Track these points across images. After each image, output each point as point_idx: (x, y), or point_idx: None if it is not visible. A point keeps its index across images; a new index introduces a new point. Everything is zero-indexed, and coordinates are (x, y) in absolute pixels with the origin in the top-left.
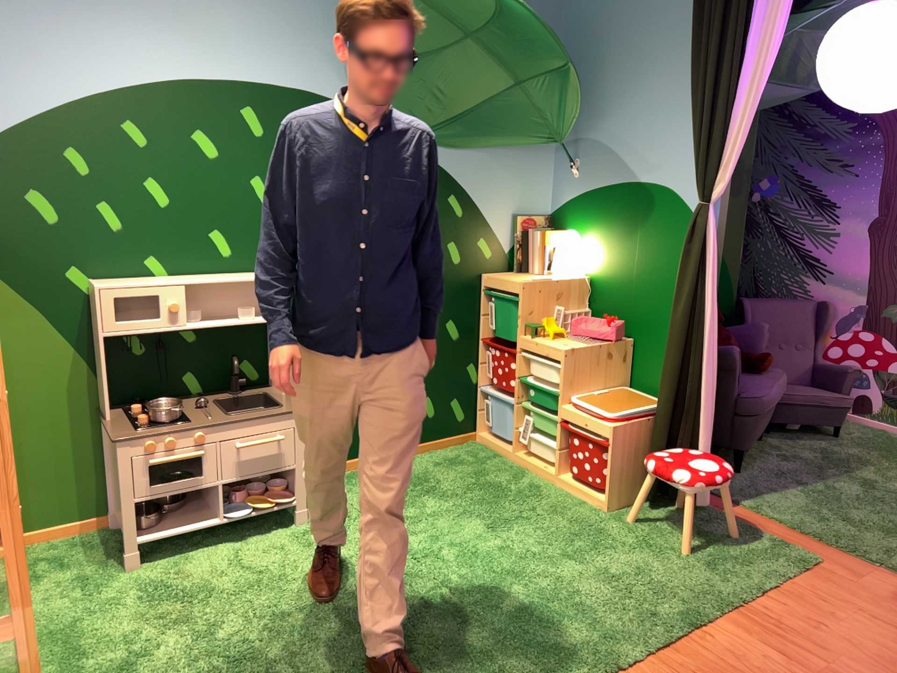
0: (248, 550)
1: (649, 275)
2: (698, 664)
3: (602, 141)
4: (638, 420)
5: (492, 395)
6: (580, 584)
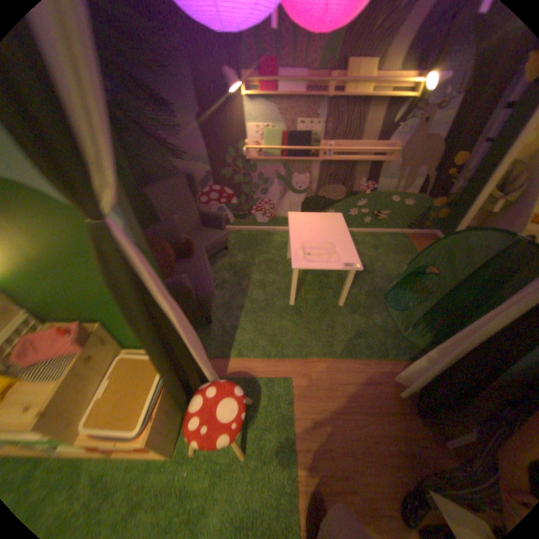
0: None
1: (75, 276)
2: None
3: None
4: (157, 405)
5: None
6: None
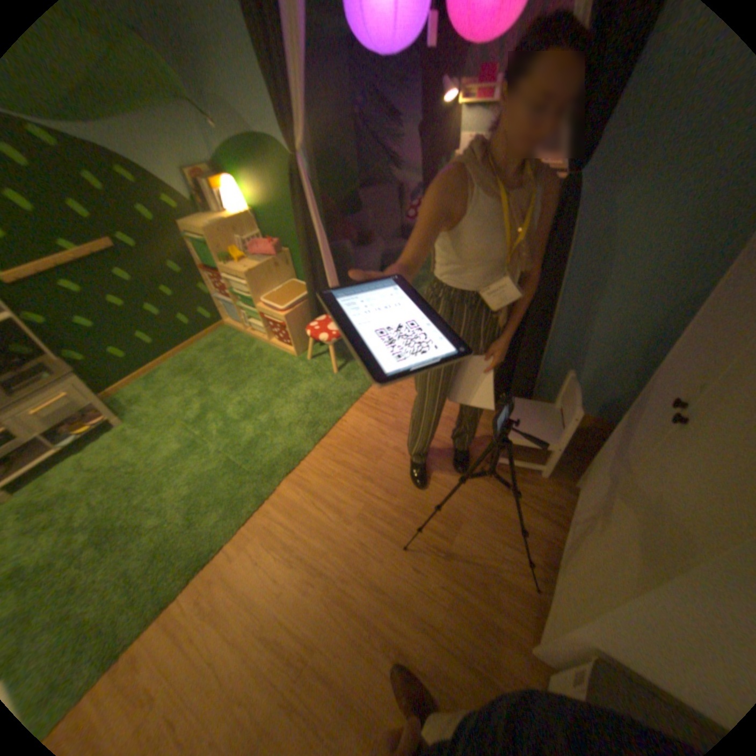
0: (84, 457)
1: (282, 207)
2: (336, 442)
3: (216, 95)
4: (297, 306)
5: (218, 300)
6: (280, 413)
